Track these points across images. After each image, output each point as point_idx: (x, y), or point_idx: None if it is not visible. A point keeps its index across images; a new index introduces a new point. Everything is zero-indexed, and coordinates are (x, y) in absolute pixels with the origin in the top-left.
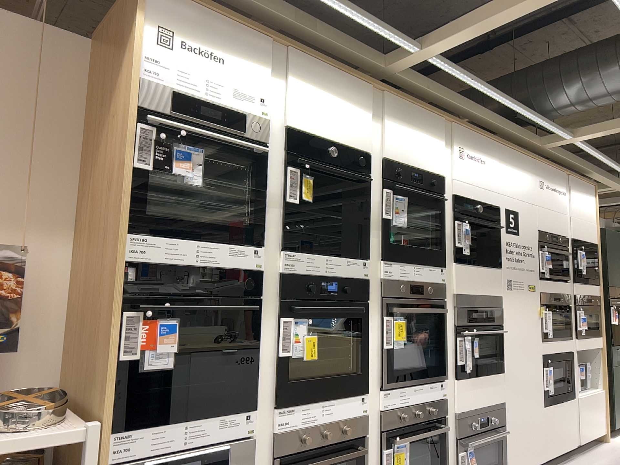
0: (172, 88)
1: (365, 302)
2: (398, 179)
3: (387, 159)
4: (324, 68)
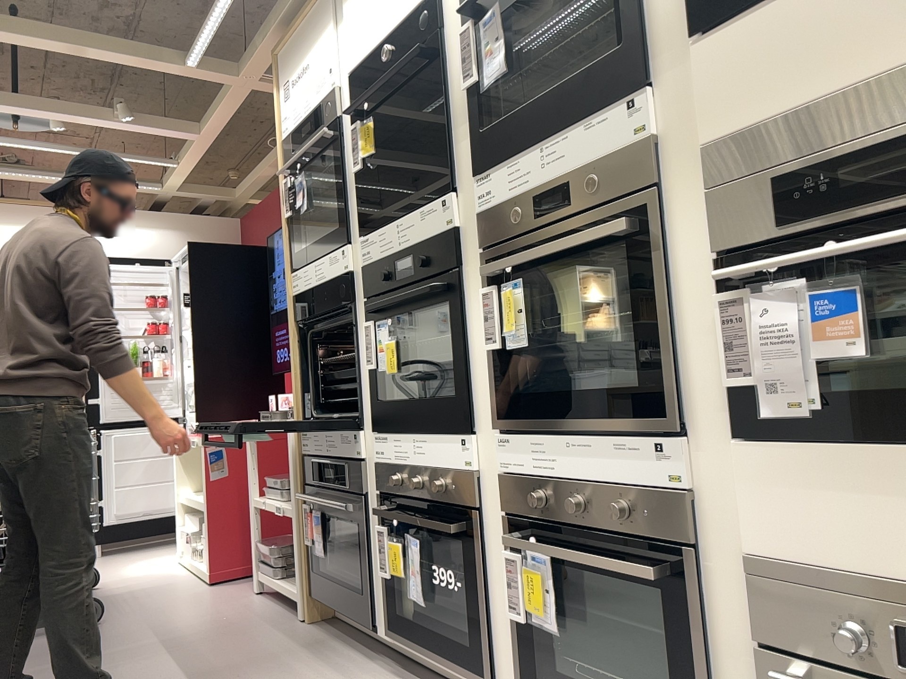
0: (289, 132)
1: (455, 273)
2: None
3: None
4: None
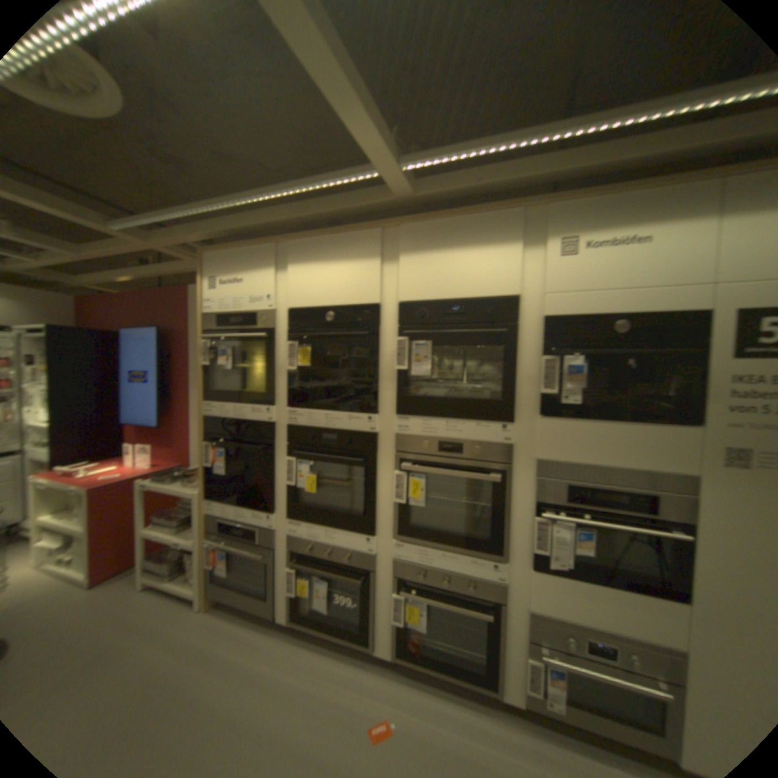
0: (214, 311)
1: (375, 458)
2: (427, 319)
3: (408, 300)
4: (321, 236)
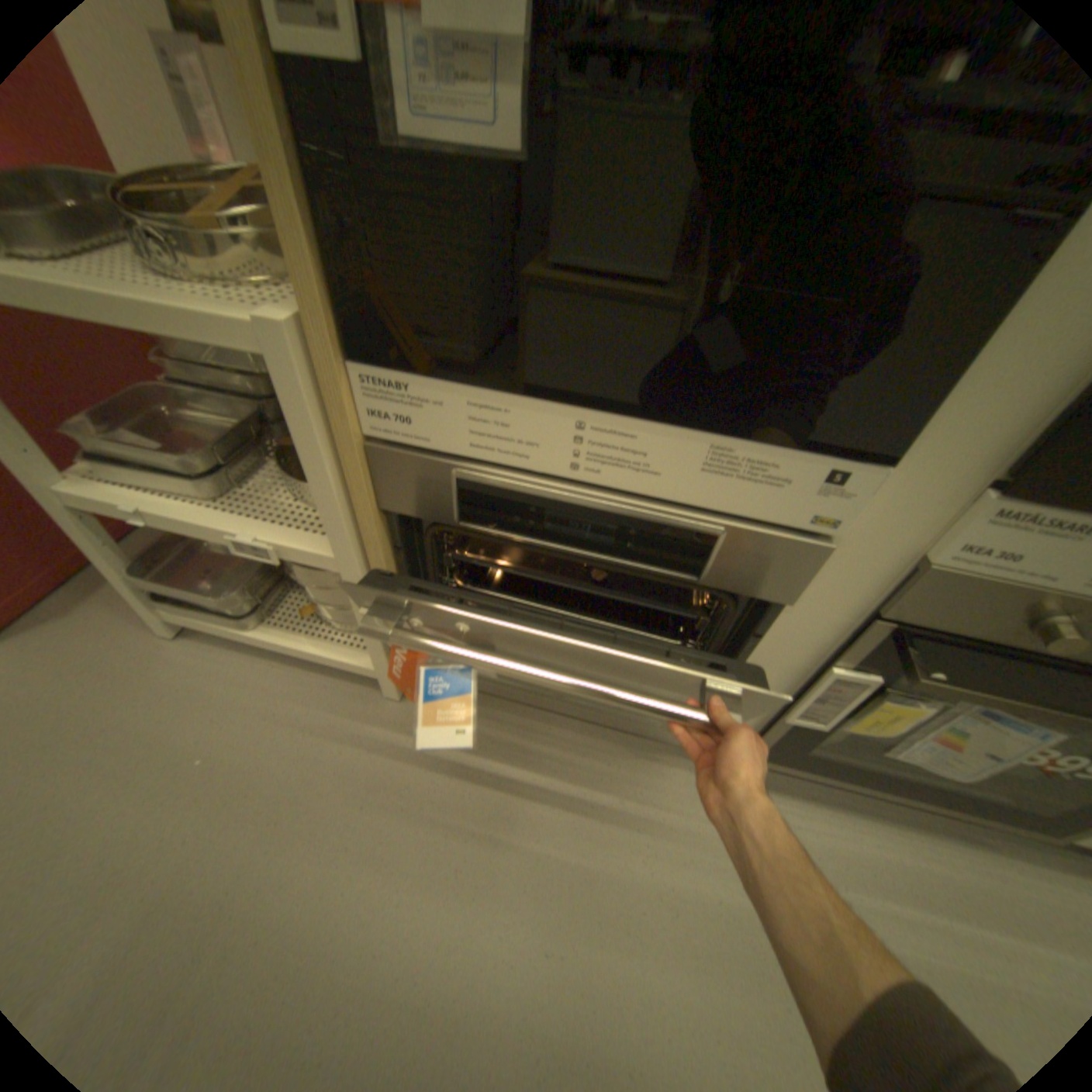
0: None
1: None
2: None
3: None
4: None
